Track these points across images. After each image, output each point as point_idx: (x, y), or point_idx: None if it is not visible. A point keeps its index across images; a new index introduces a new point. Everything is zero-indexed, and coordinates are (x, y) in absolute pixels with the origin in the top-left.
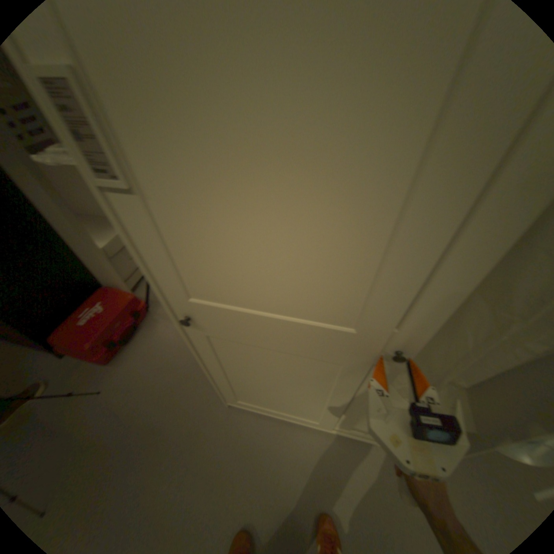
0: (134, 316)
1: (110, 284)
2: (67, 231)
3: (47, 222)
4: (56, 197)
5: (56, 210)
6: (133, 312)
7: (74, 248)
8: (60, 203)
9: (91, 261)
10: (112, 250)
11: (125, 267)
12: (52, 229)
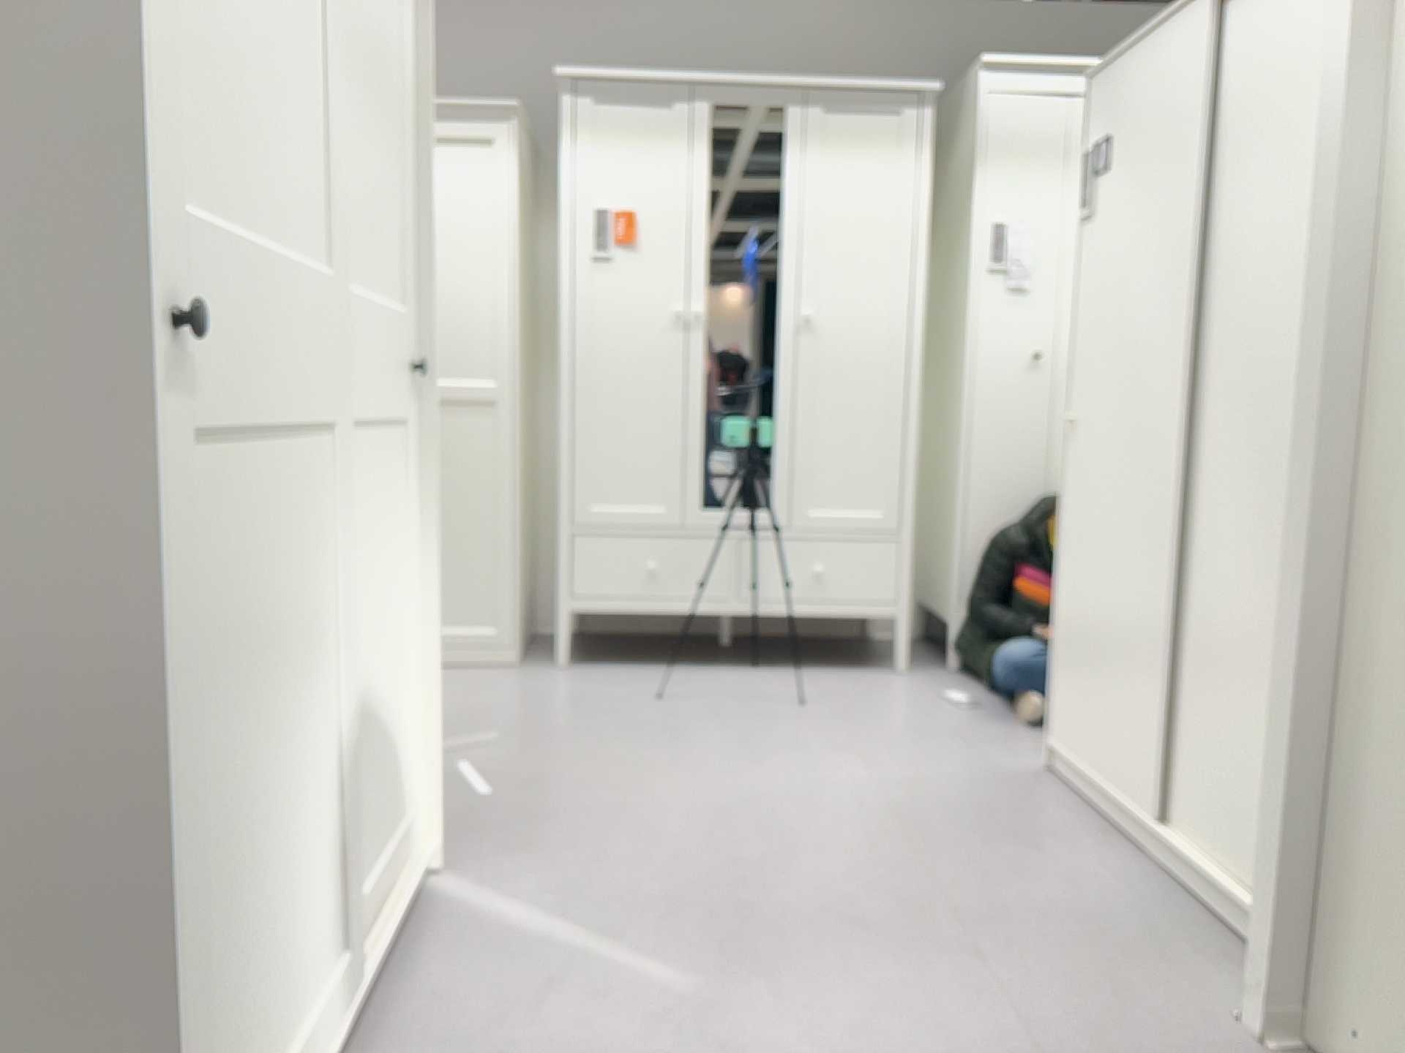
0: None
1: None
2: None
3: None
4: None
5: None
6: None
7: None
8: None
9: None
10: None
11: None
12: None
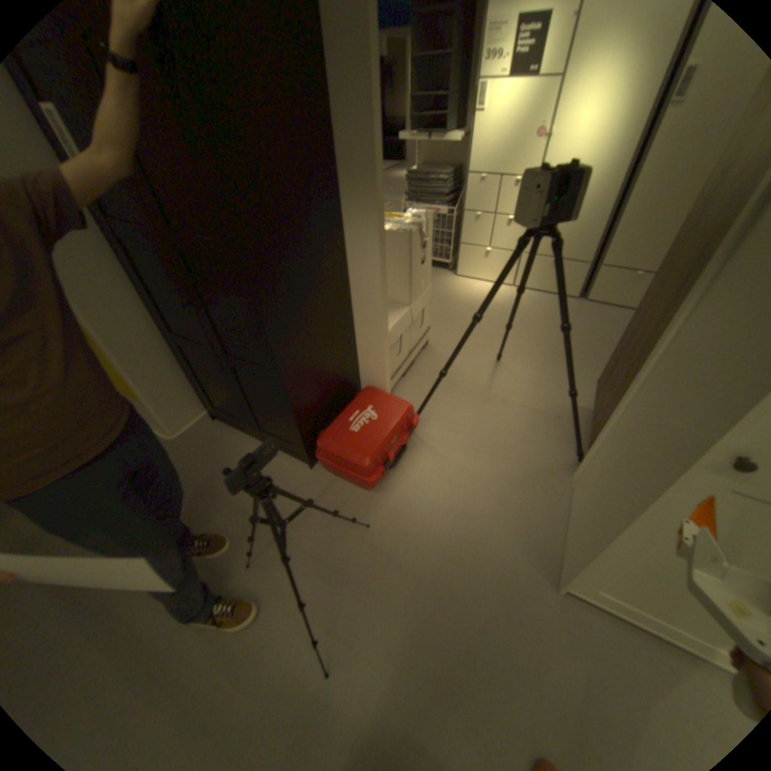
0: (409, 432)
1: (379, 384)
2: (374, 309)
3: (353, 295)
4: (384, 265)
5: (379, 280)
6: (408, 426)
7: (364, 332)
8: (384, 273)
9: (377, 350)
10: (391, 341)
11: (391, 365)
12: (354, 304)
